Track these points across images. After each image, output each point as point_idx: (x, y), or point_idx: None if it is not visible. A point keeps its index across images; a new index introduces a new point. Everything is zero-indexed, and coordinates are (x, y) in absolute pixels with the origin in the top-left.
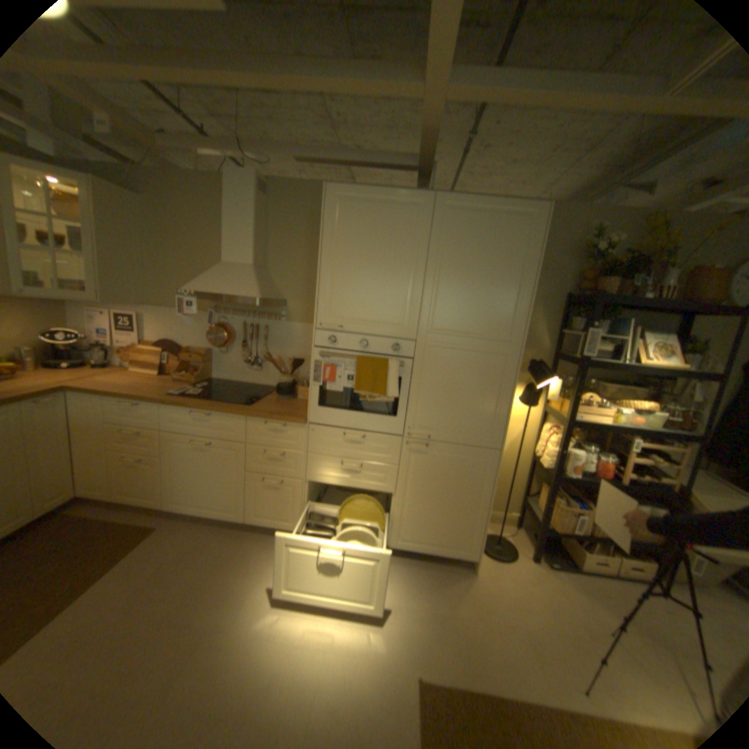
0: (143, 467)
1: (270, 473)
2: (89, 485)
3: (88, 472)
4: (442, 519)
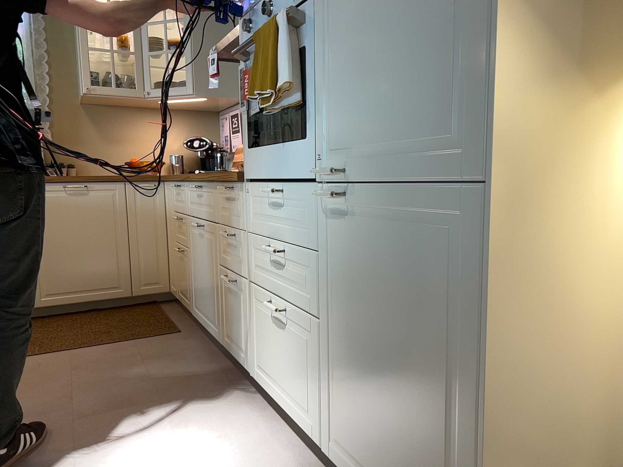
0: (185, 258)
1: (230, 266)
2: (172, 277)
3: (171, 263)
4: (394, 418)
